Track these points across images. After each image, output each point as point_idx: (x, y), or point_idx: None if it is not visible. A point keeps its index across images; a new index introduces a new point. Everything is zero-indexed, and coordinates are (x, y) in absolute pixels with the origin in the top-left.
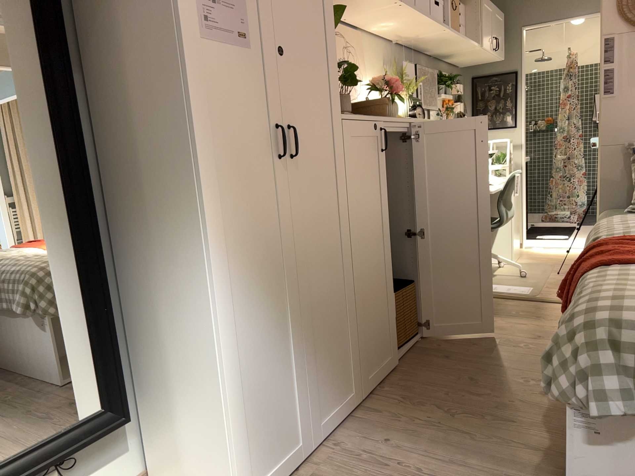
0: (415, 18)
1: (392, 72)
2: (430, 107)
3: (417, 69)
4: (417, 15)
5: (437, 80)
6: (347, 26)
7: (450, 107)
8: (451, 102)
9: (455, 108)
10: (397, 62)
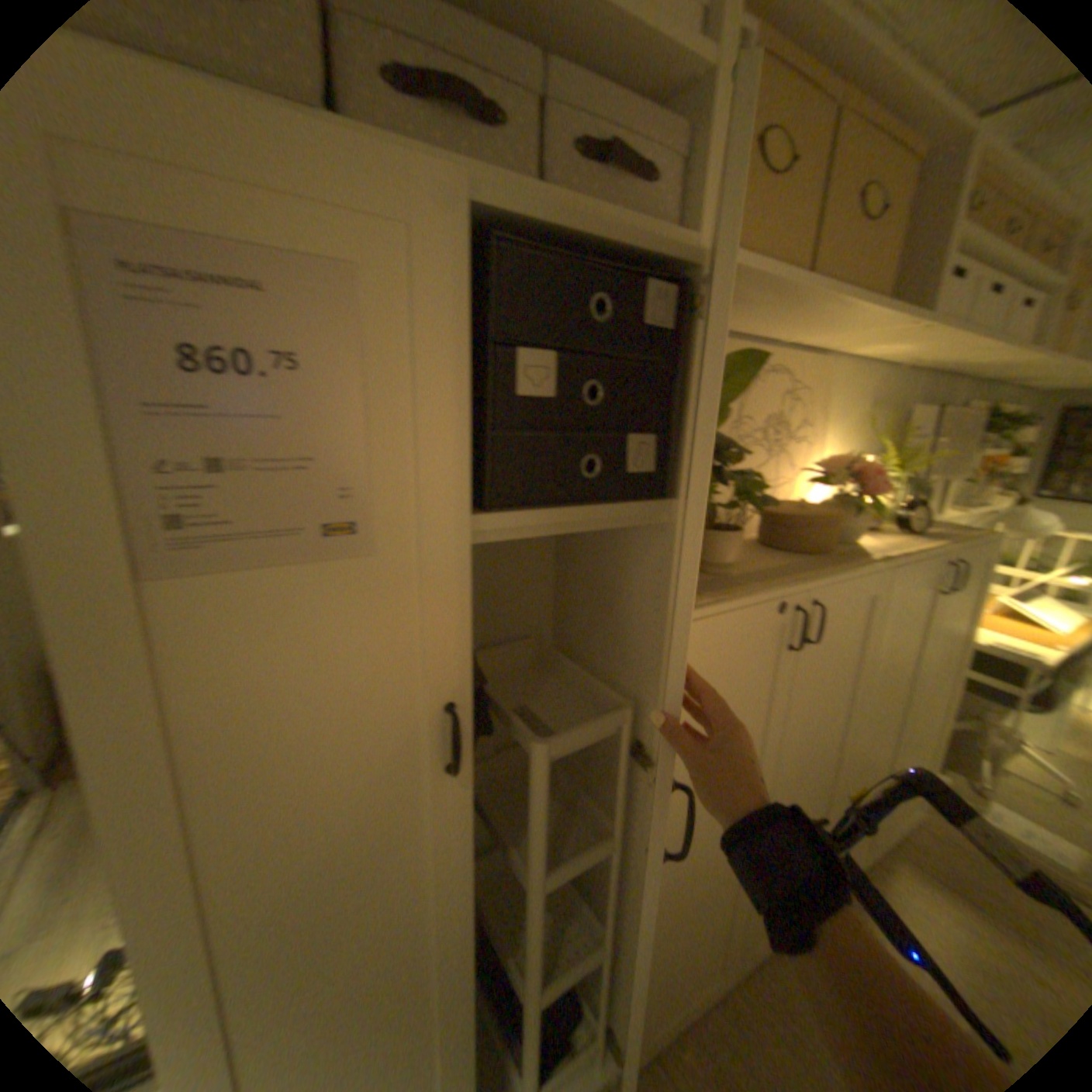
0: (962, 342)
1: (887, 421)
2: (954, 478)
3: (946, 406)
4: (969, 339)
5: (985, 420)
6: (804, 350)
7: (999, 466)
8: (1004, 454)
9: (1008, 466)
10: (904, 402)
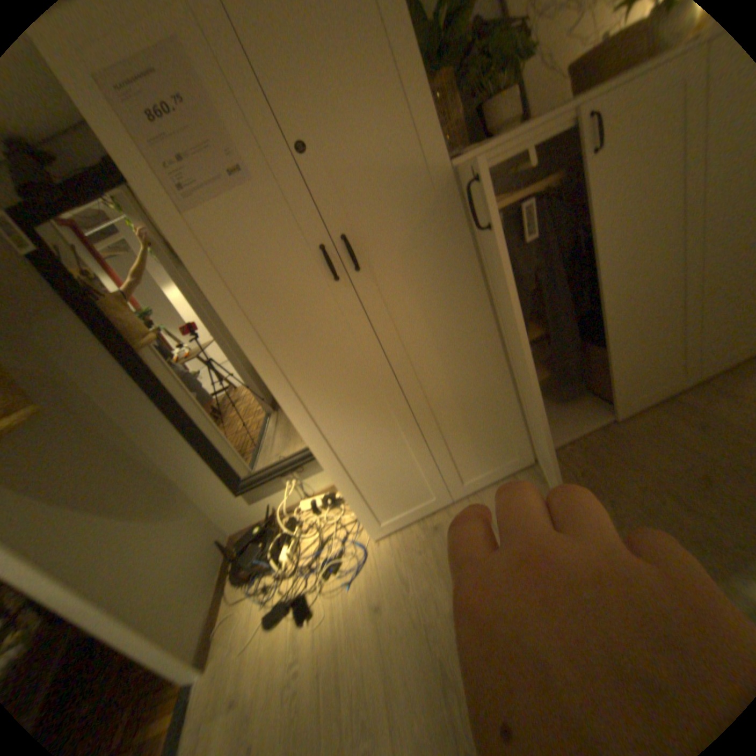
0: None
1: None
2: None
3: None
4: None
5: None
6: None
7: None
8: None
9: None
10: None
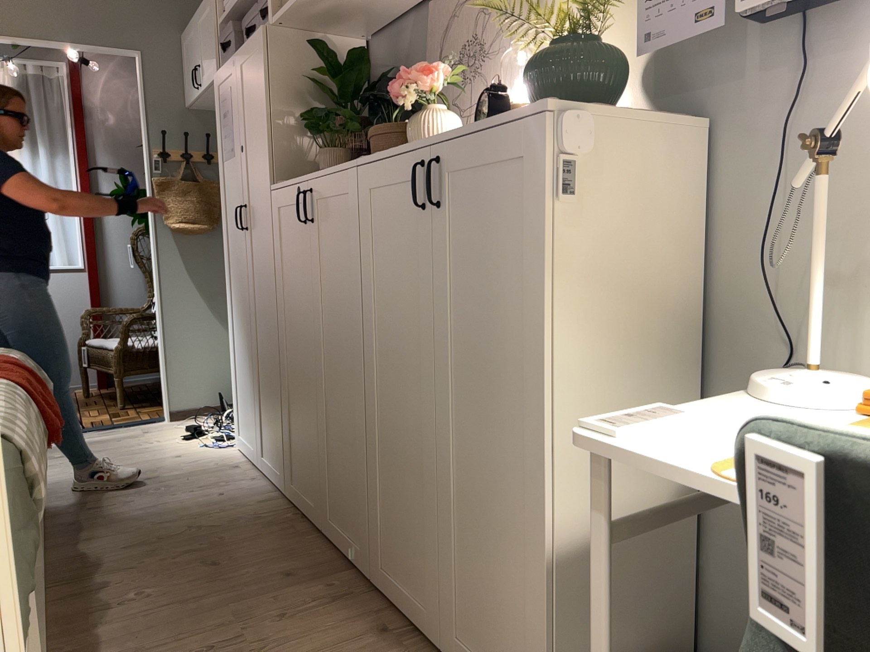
0: None
1: None
2: None
3: None
4: None
5: None
6: None
7: None
8: None
9: None
10: None
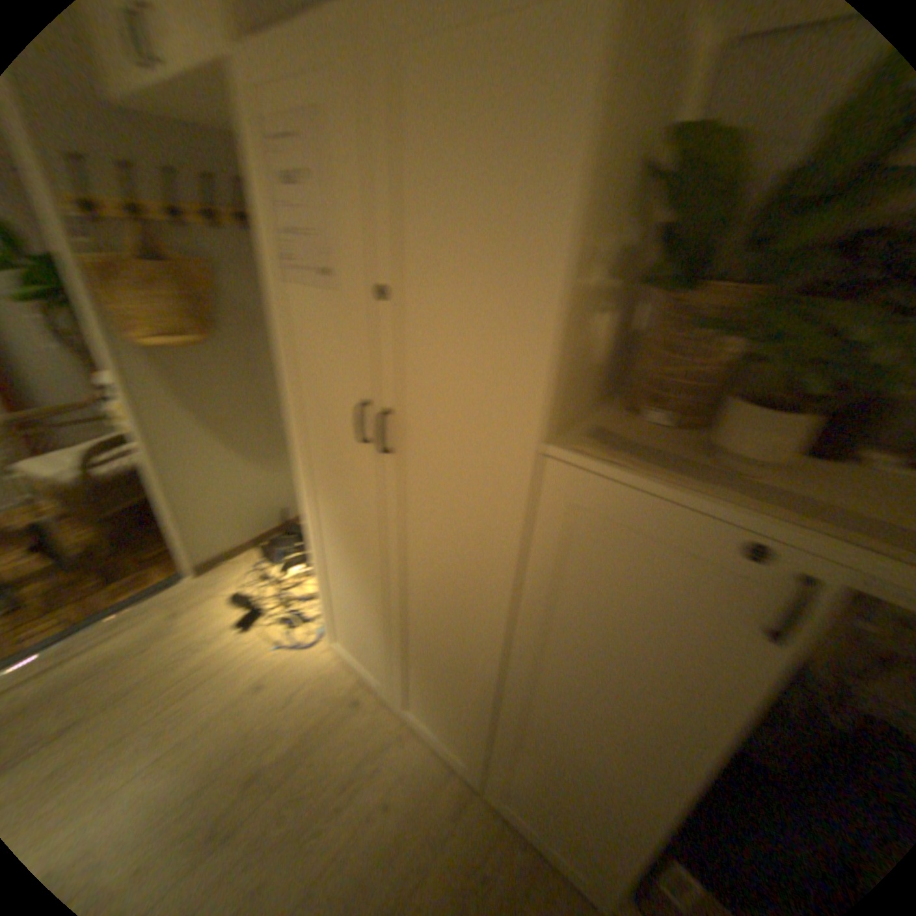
0: None
1: None
2: None
3: None
4: None
5: None
6: None
7: None
8: None
9: None
10: None
